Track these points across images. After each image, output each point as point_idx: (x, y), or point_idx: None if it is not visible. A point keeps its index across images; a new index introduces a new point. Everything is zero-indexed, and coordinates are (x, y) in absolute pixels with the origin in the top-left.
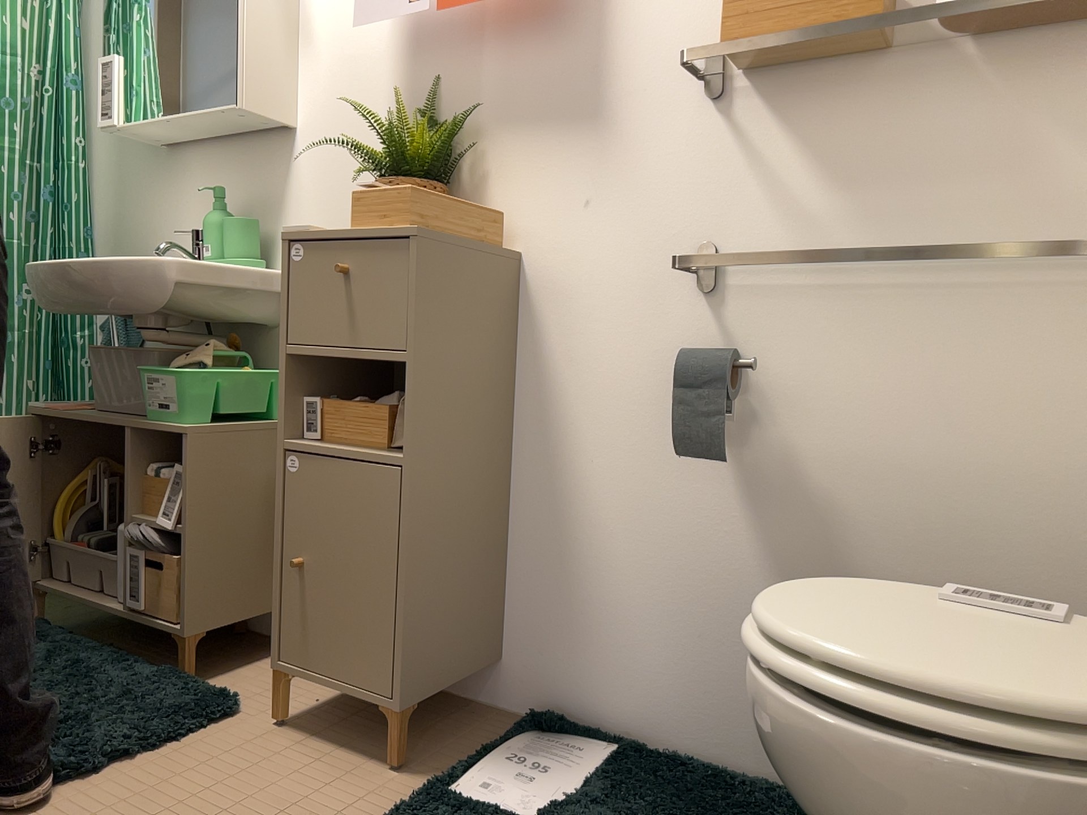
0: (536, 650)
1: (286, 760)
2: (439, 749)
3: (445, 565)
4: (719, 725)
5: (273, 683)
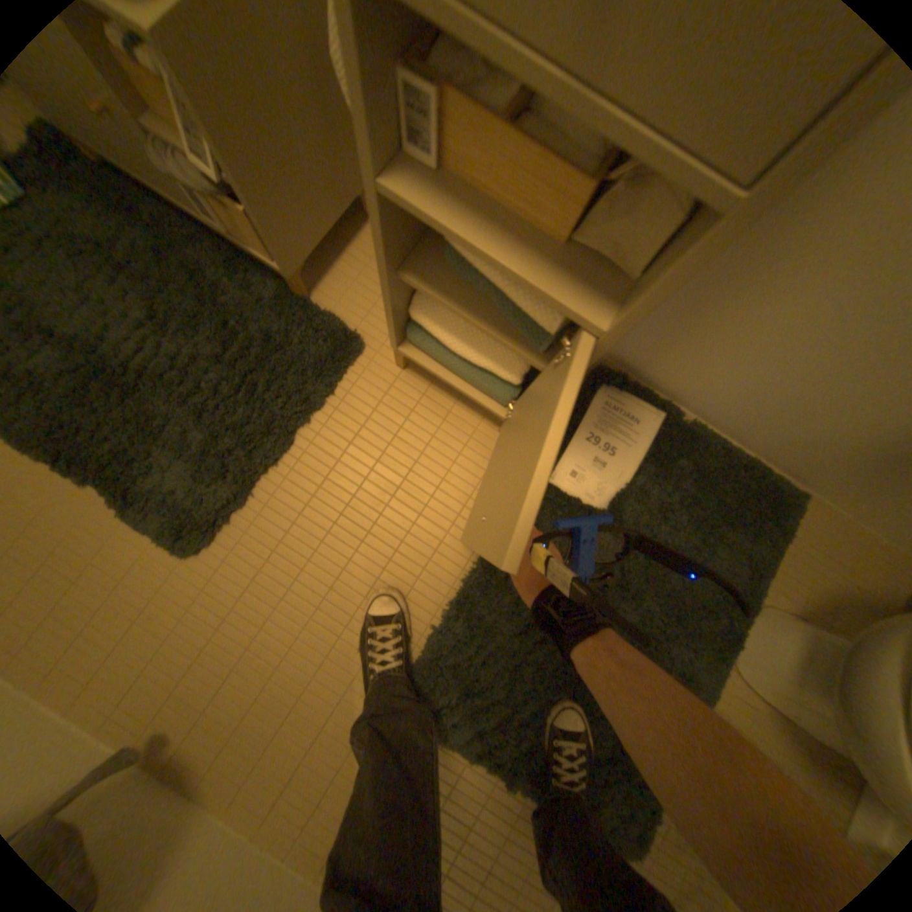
0: None
1: (424, 421)
2: None
3: None
4: (754, 428)
5: (396, 351)
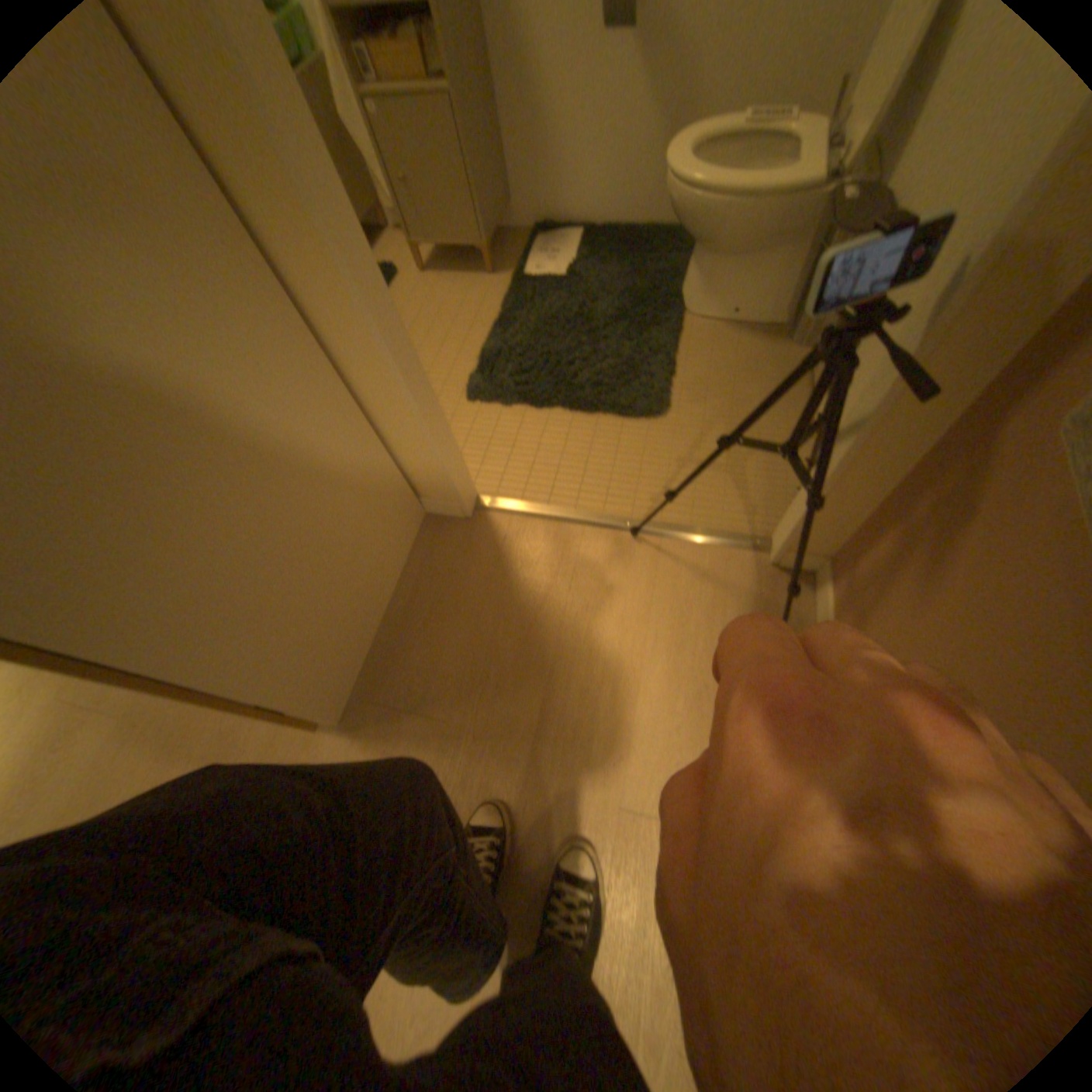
0: (529, 185)
1: (440, 283)
2: (502, 254)
3: (481, 149)
4: (628, 199)
5: (410, 248)
